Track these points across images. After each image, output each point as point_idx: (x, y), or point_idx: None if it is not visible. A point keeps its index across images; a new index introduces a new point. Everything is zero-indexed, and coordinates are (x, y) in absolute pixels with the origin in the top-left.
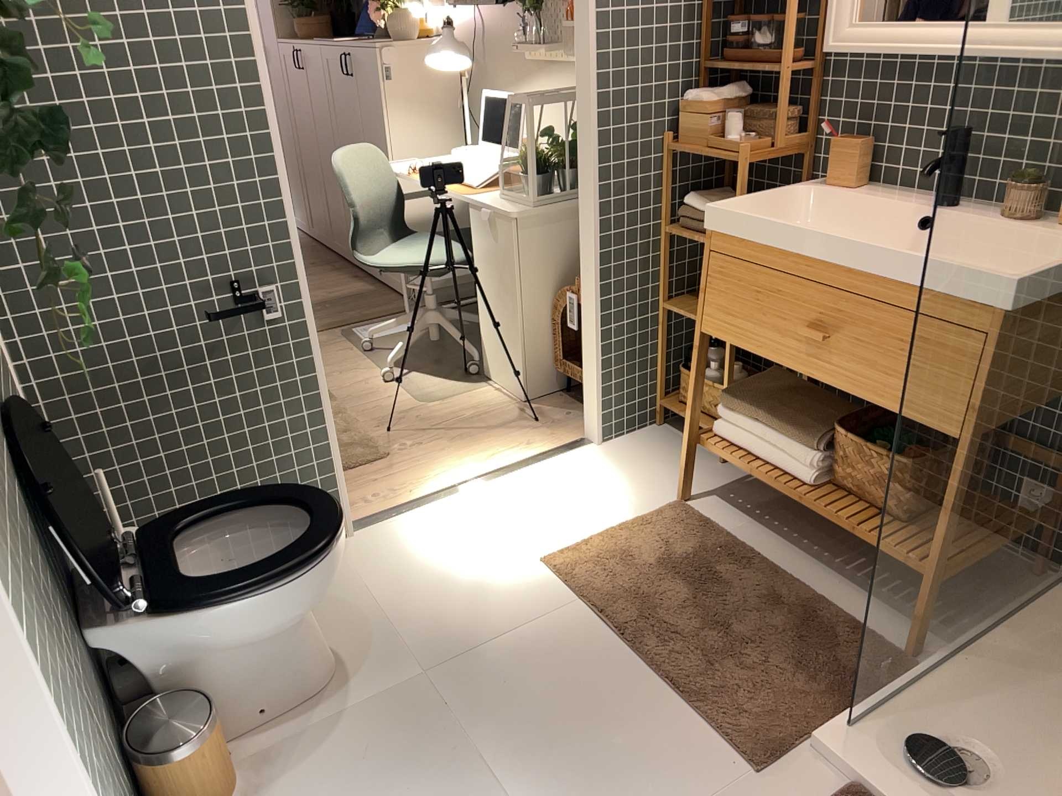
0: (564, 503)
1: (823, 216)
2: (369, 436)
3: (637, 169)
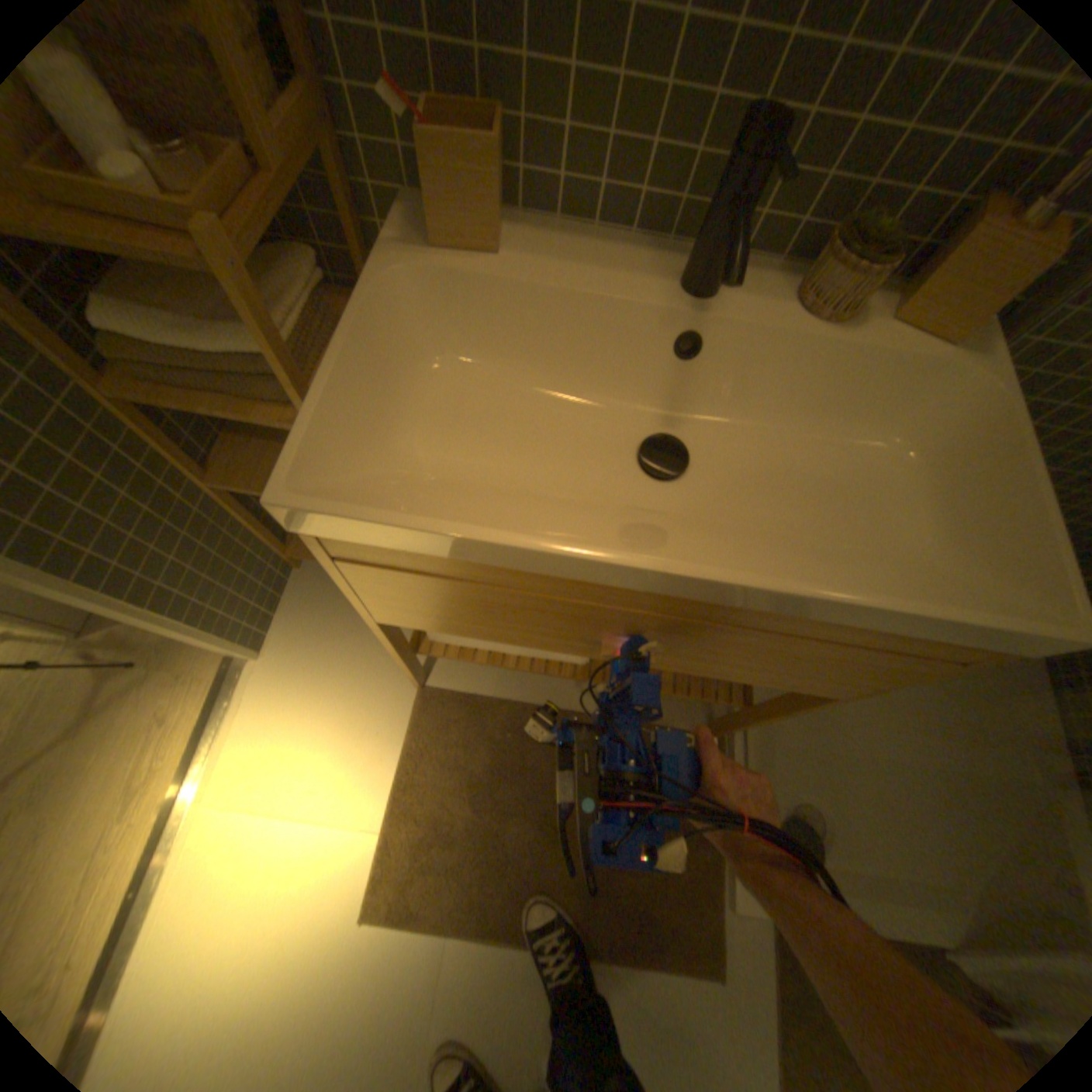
0: (297, 803)
1: (453, 320)
2: None
3: None
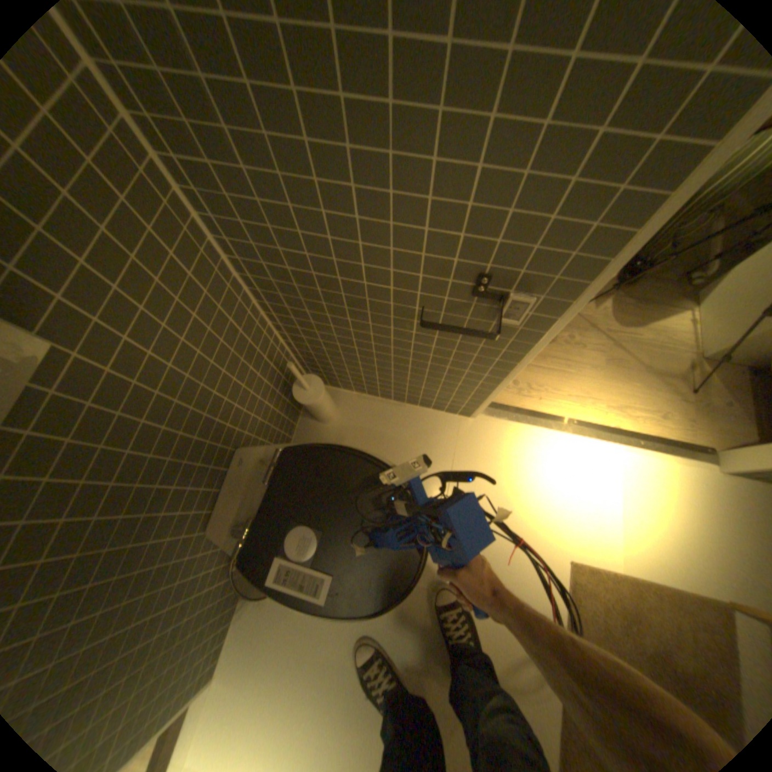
0: (638, 516)
1: None
2: None
3: None
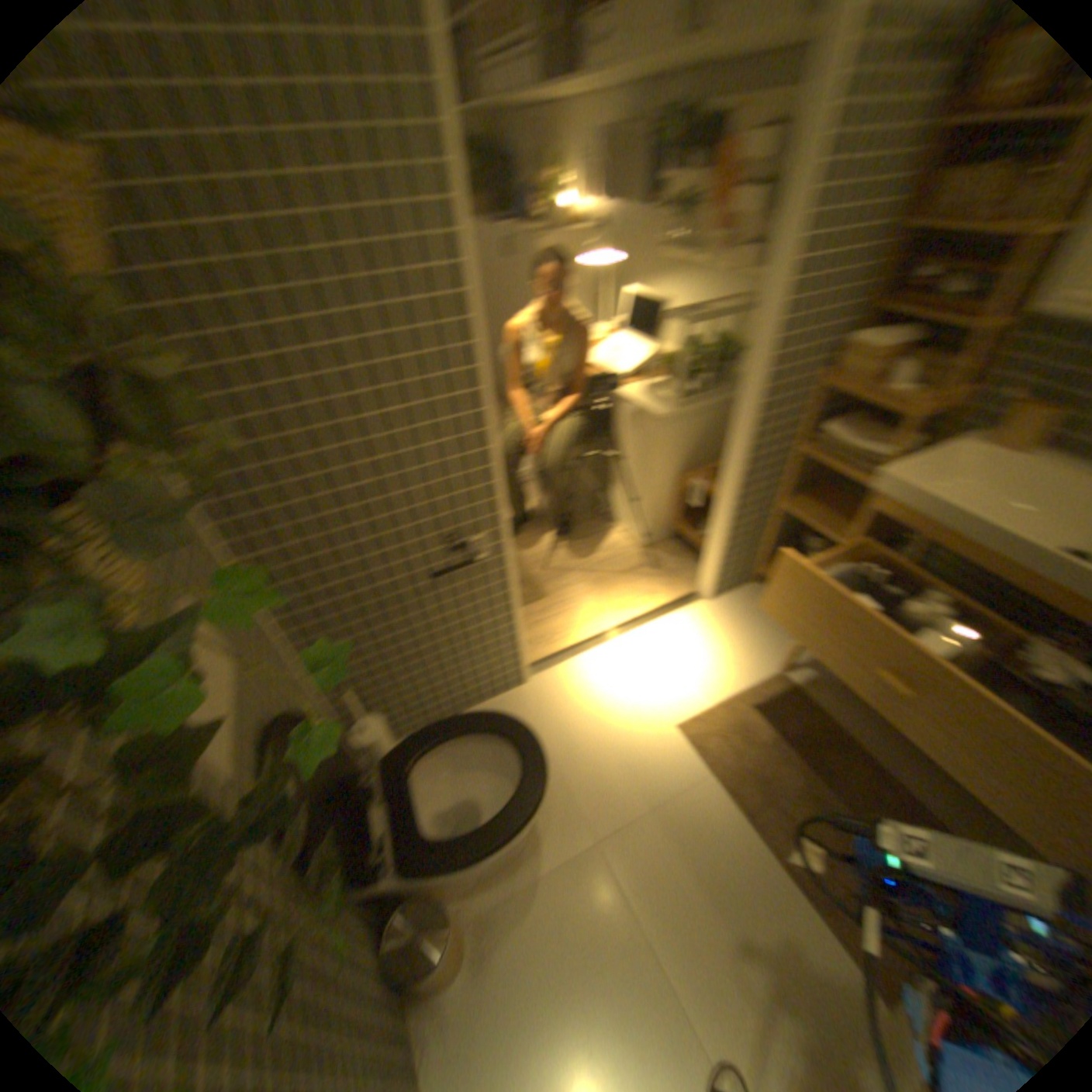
0: (689, 661)
1: (985, 471)
2: (532, 571)
3: (792, 397)
